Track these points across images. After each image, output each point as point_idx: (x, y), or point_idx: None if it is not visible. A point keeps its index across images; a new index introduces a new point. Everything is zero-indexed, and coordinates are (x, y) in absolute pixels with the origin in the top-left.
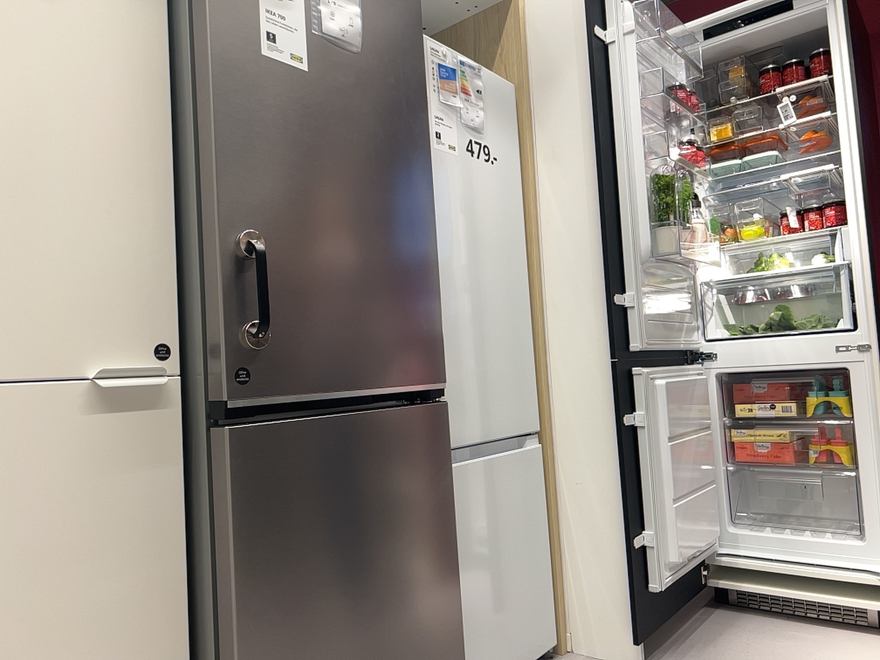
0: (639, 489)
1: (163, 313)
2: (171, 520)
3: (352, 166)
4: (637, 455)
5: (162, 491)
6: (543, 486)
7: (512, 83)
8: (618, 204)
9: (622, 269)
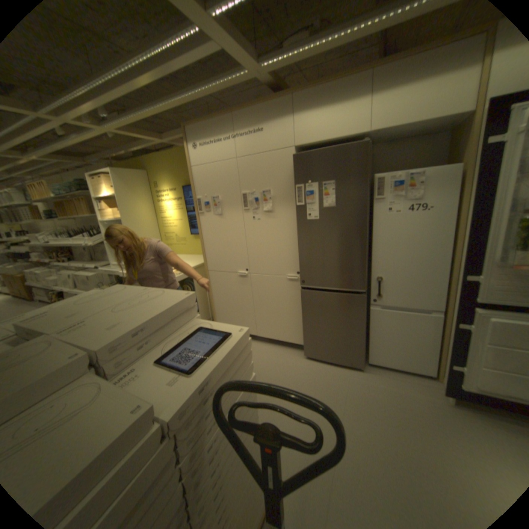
0: (465, 353)
1: (298, 266)
2: (300, 299)
3: (332, 238)
4: (468, 341)
5: (298, 294)
6: (445, 330)
7: (458, 164)
8: (486, 234)
9: (481, 265)
